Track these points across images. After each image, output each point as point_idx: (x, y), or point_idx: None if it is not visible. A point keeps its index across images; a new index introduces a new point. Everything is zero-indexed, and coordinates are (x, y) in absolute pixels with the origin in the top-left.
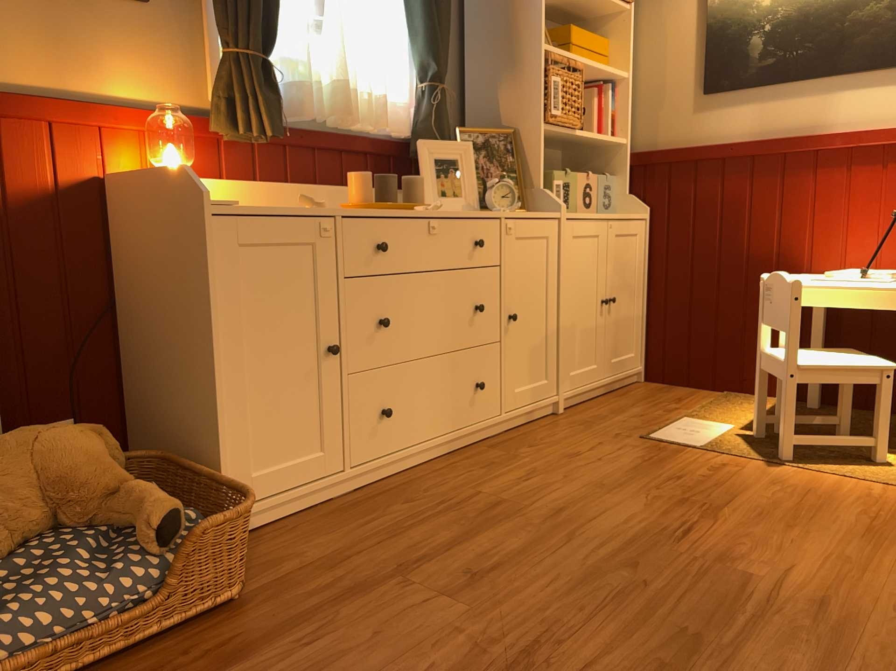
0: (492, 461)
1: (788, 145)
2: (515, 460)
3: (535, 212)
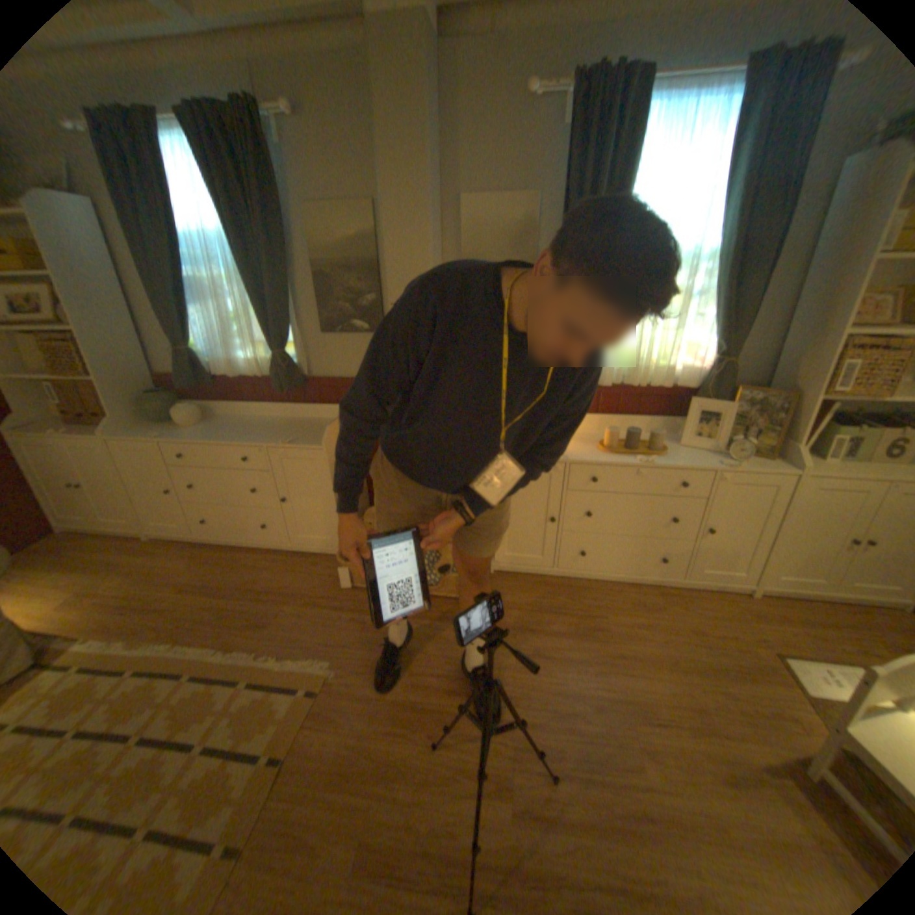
0: (644, 606)
1: None
2: (658, 614)
3: (788, 462)
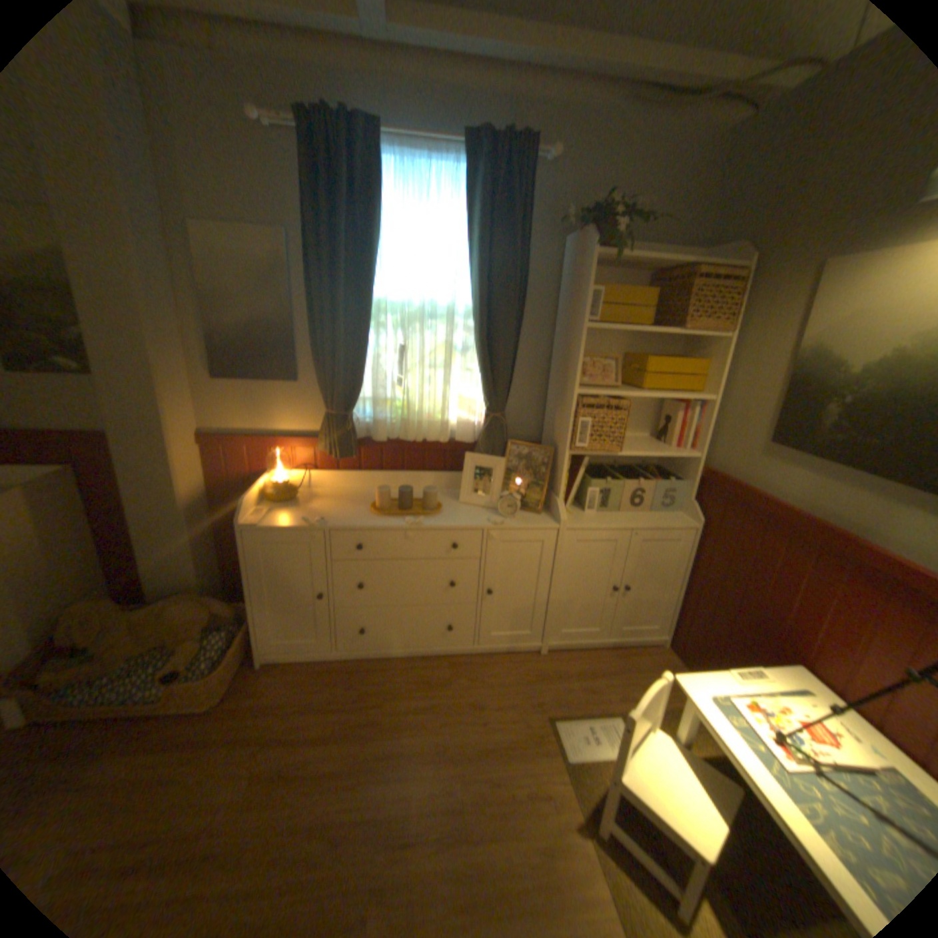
0: (430, 682)
1: (830, 538)
2: (442, 690)
3: (552, 515)
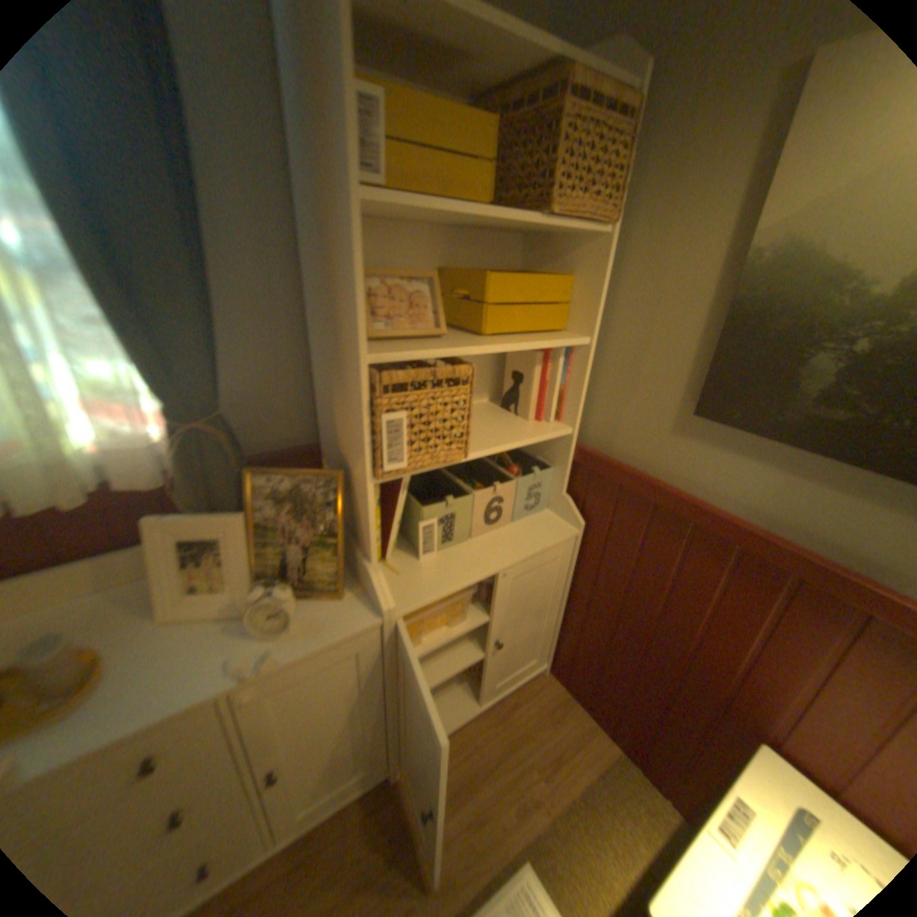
0: None
1: (821, 579)
2: None
3: (365, 590)
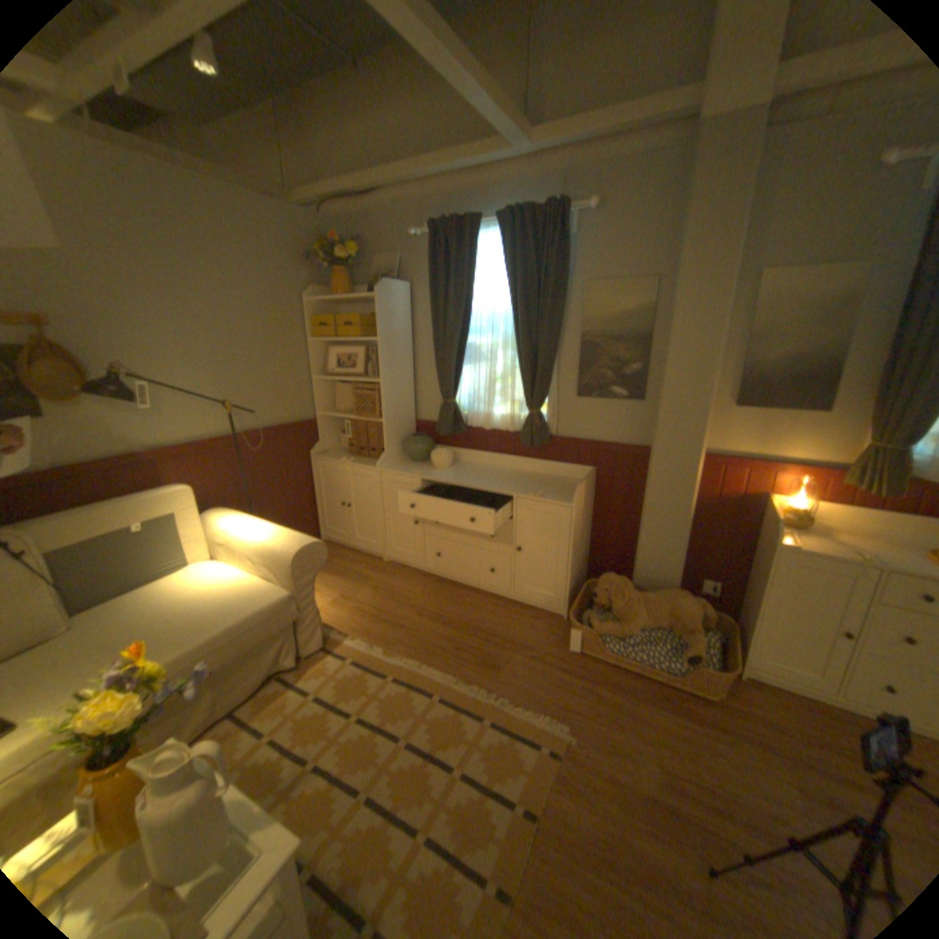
0: None
1: None
2: None
3: None
